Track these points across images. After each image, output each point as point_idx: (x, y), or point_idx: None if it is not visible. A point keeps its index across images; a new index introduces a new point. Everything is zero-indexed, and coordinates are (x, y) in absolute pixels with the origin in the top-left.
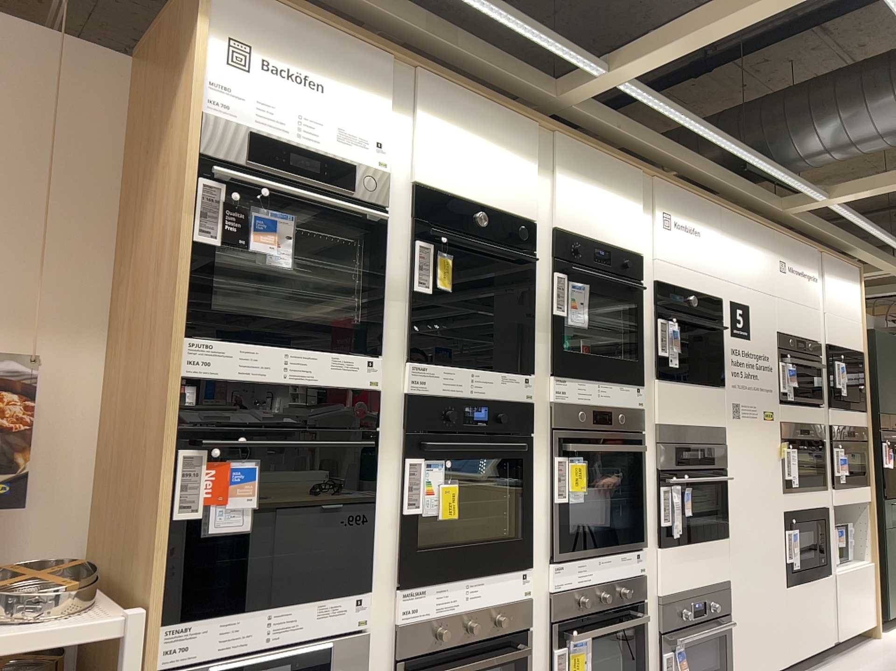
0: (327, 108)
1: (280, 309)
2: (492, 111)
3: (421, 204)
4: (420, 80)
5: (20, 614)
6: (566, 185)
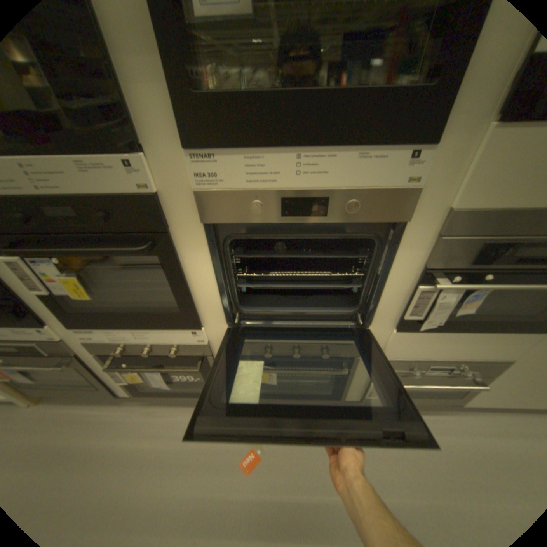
0: None
1: None
2: None
3: None
4: None
5: None
6: None
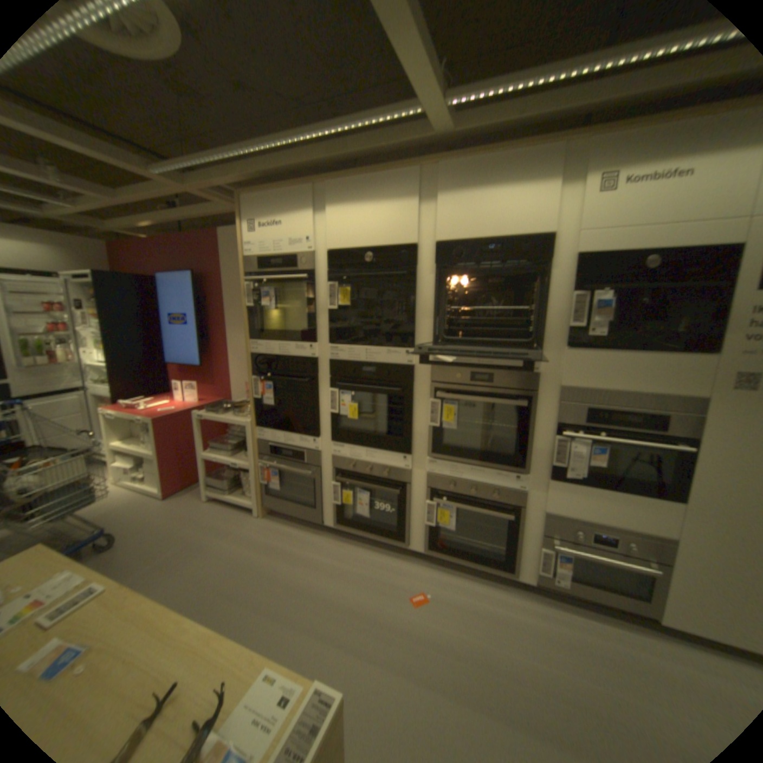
0: (280, 229)
1: (282, 325)
2: (377, 174)
3: (339, 257)
4: (326, 183)
5: (231, 416)
6: (454, 198)
